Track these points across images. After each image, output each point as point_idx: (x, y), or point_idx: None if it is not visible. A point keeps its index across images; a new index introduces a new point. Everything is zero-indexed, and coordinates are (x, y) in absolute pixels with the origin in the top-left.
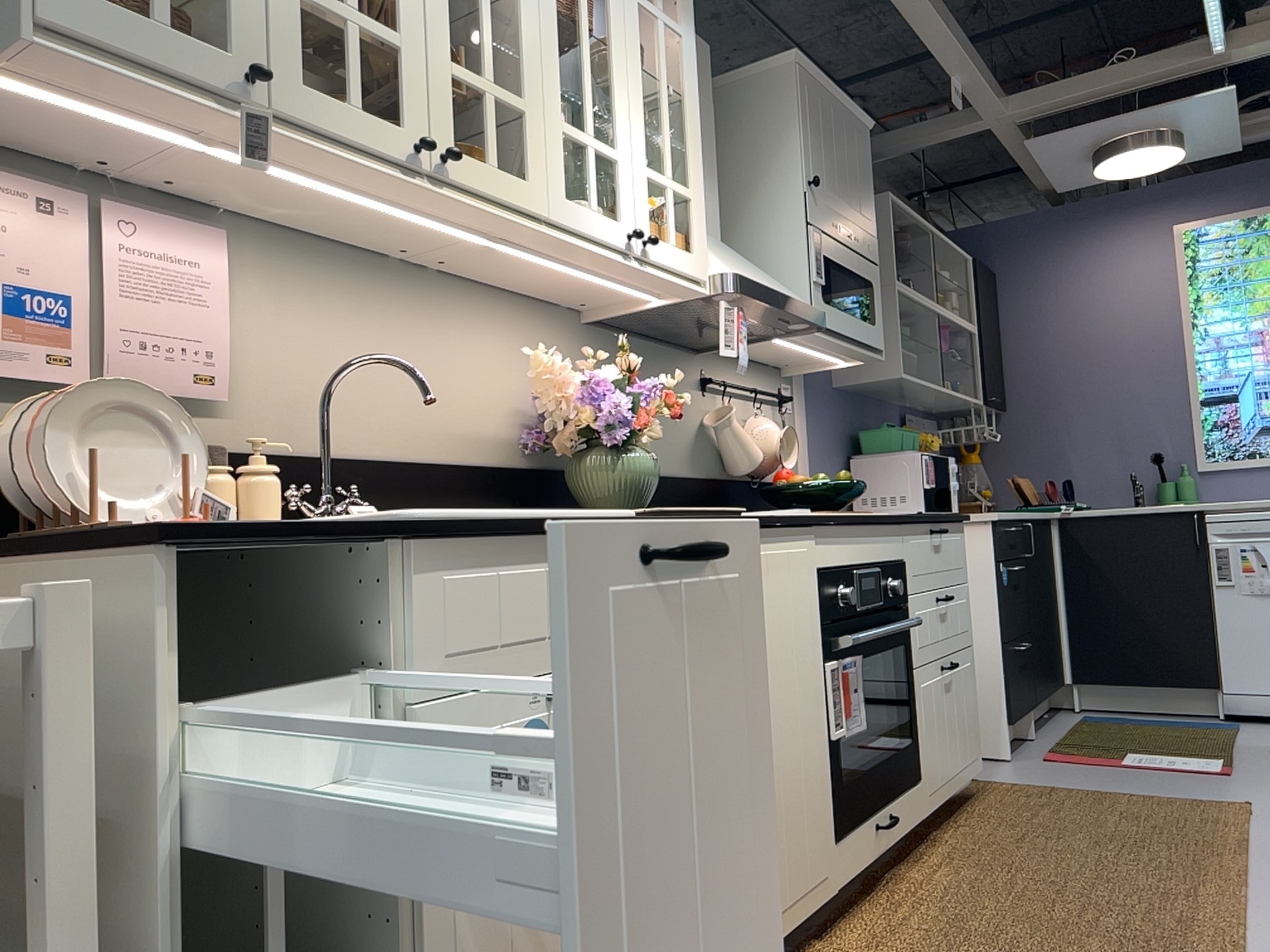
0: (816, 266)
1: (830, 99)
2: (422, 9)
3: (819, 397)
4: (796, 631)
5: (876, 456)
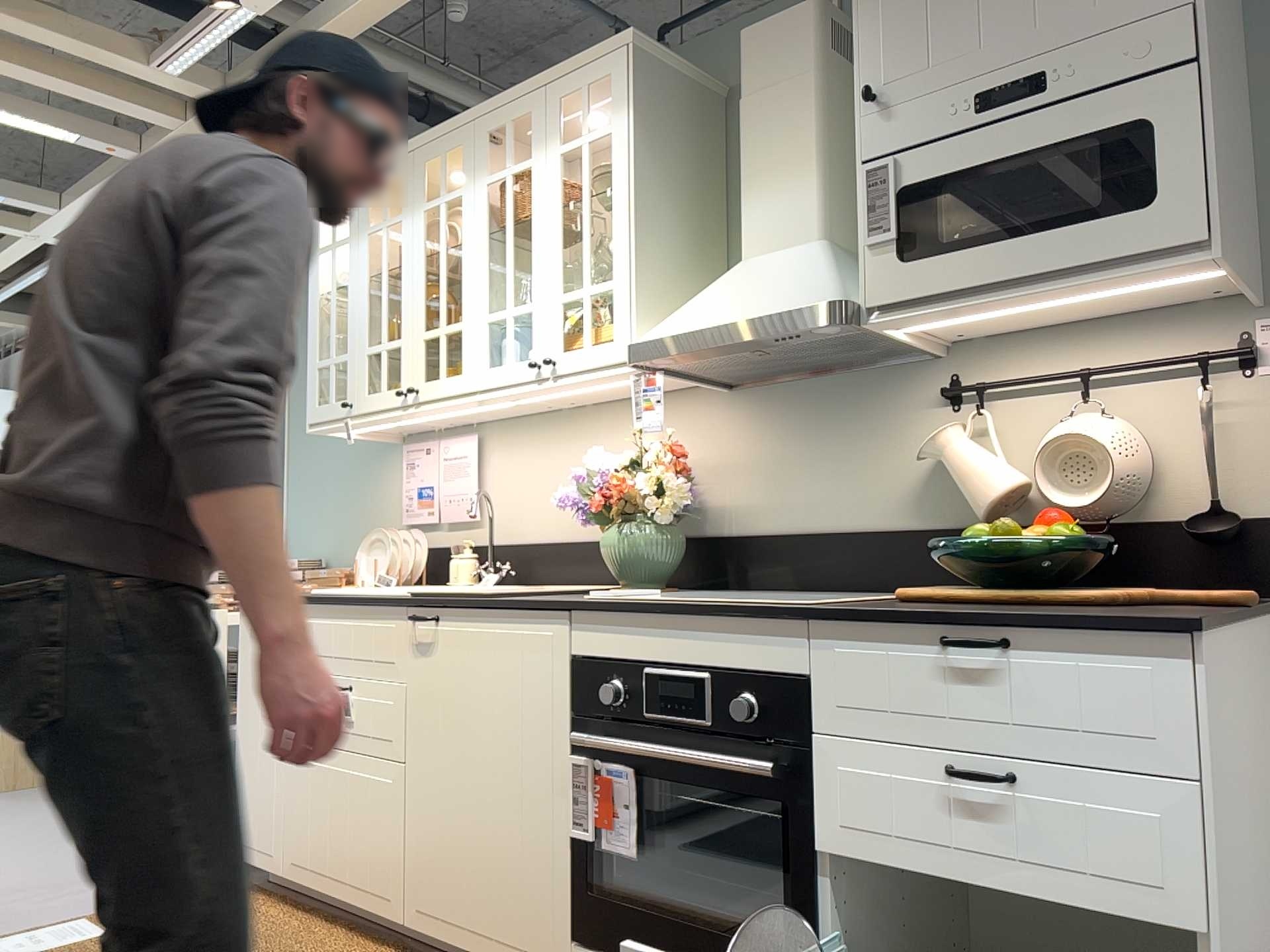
0: (867, 222)
1: None
2: (410, 315)
3: None
4: (524, 709)
5: None
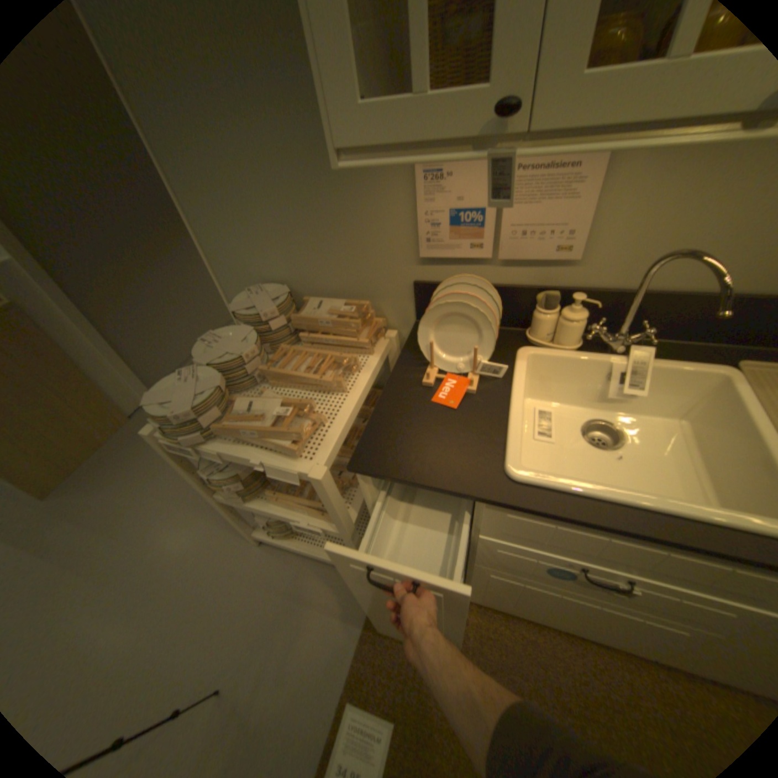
0: None
1: None
2: None
3: None
4: None
5: None
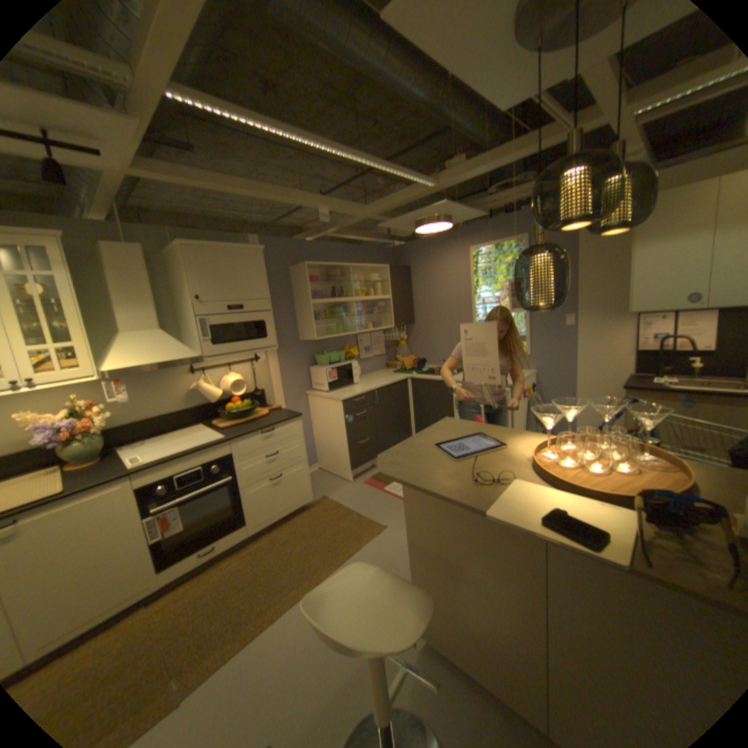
0: (202, 333)
1: (217, 250)
2: None
3: (286, 348)
4: (109, 520)
5: (319, 365)
